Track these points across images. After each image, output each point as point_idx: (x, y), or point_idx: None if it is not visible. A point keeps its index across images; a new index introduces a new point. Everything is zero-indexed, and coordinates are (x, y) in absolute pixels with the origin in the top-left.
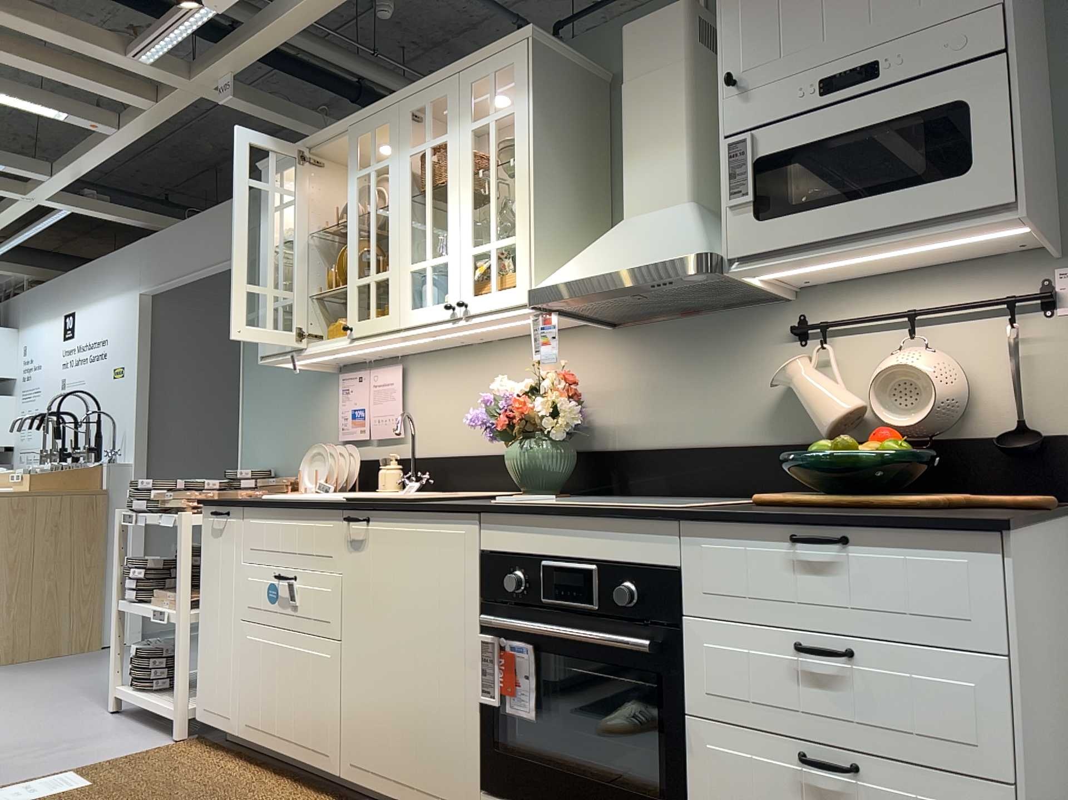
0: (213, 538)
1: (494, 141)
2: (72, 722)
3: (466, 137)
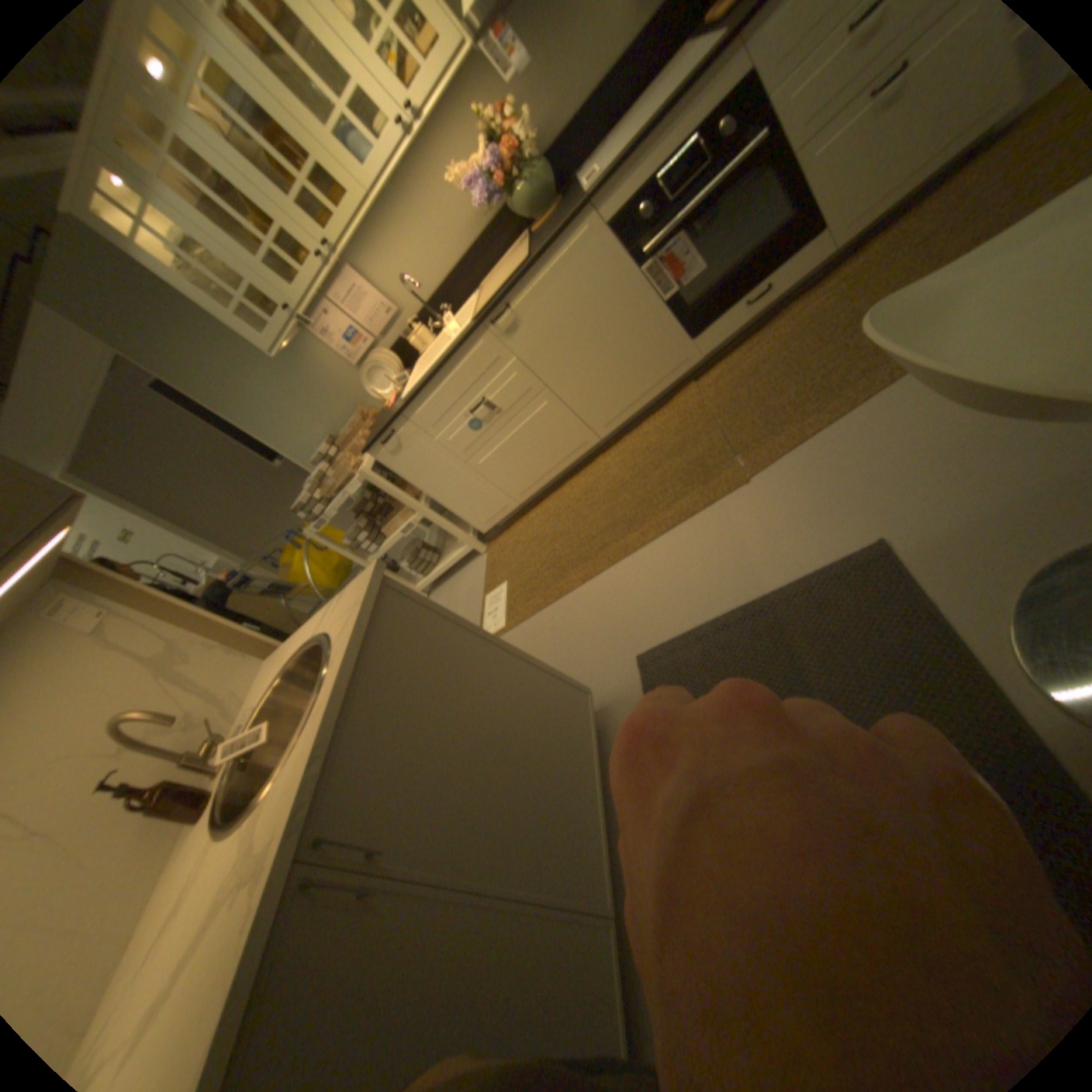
0: (398, 455)
1: None
2: None
3: None
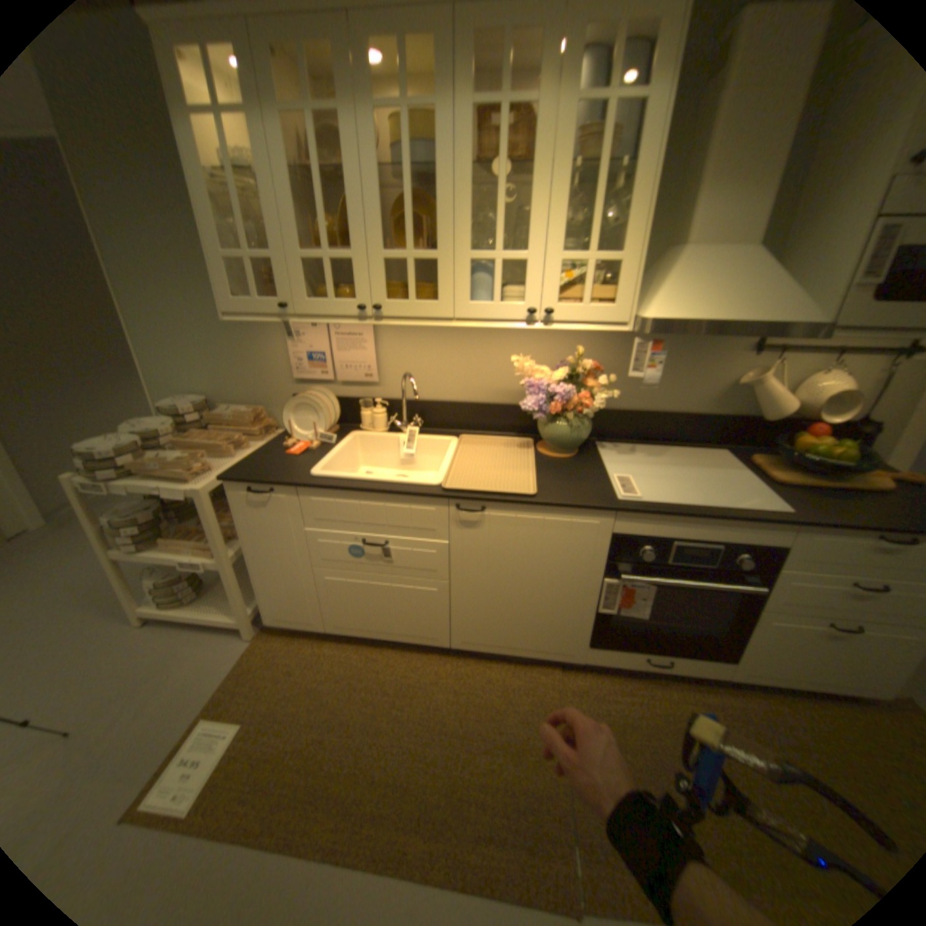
0: (252, 509)
1: (612, 128)
2: (112, 655)
3: (570, 107)
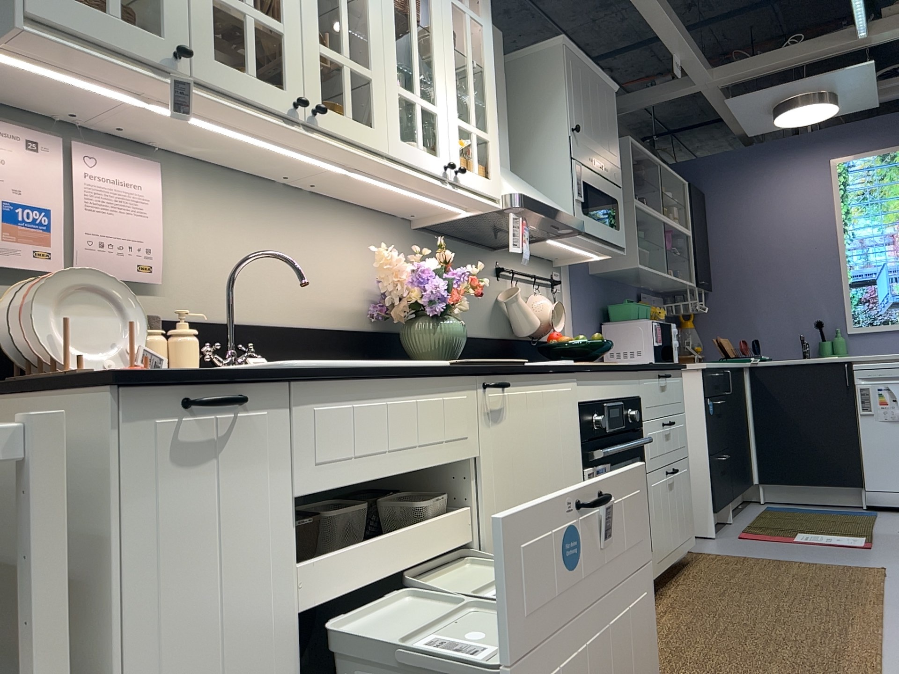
0: (173, 469)
1: (471, 35)
2: None
3: (448, 4)
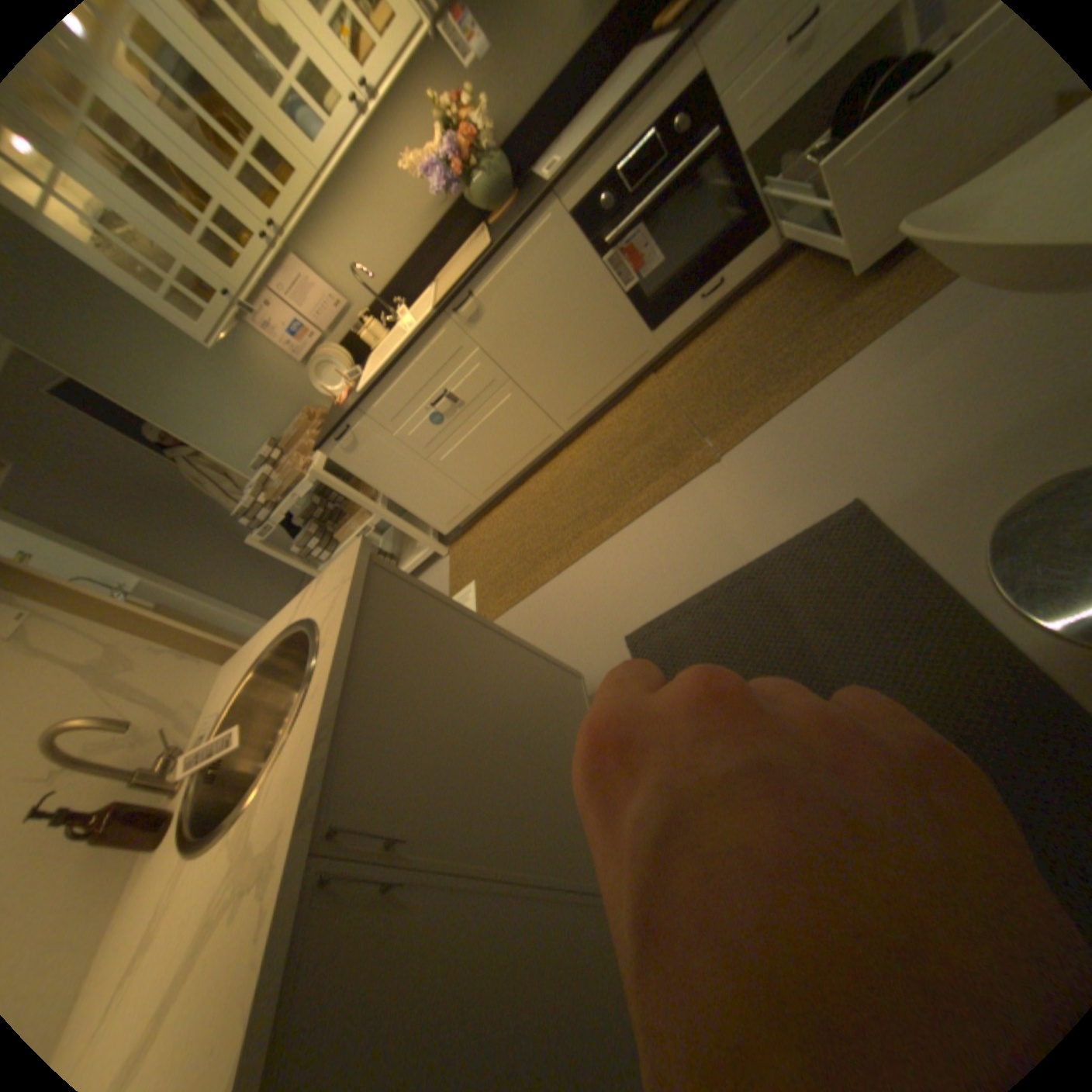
0: (353, 453)
1: None
2: None
3: None
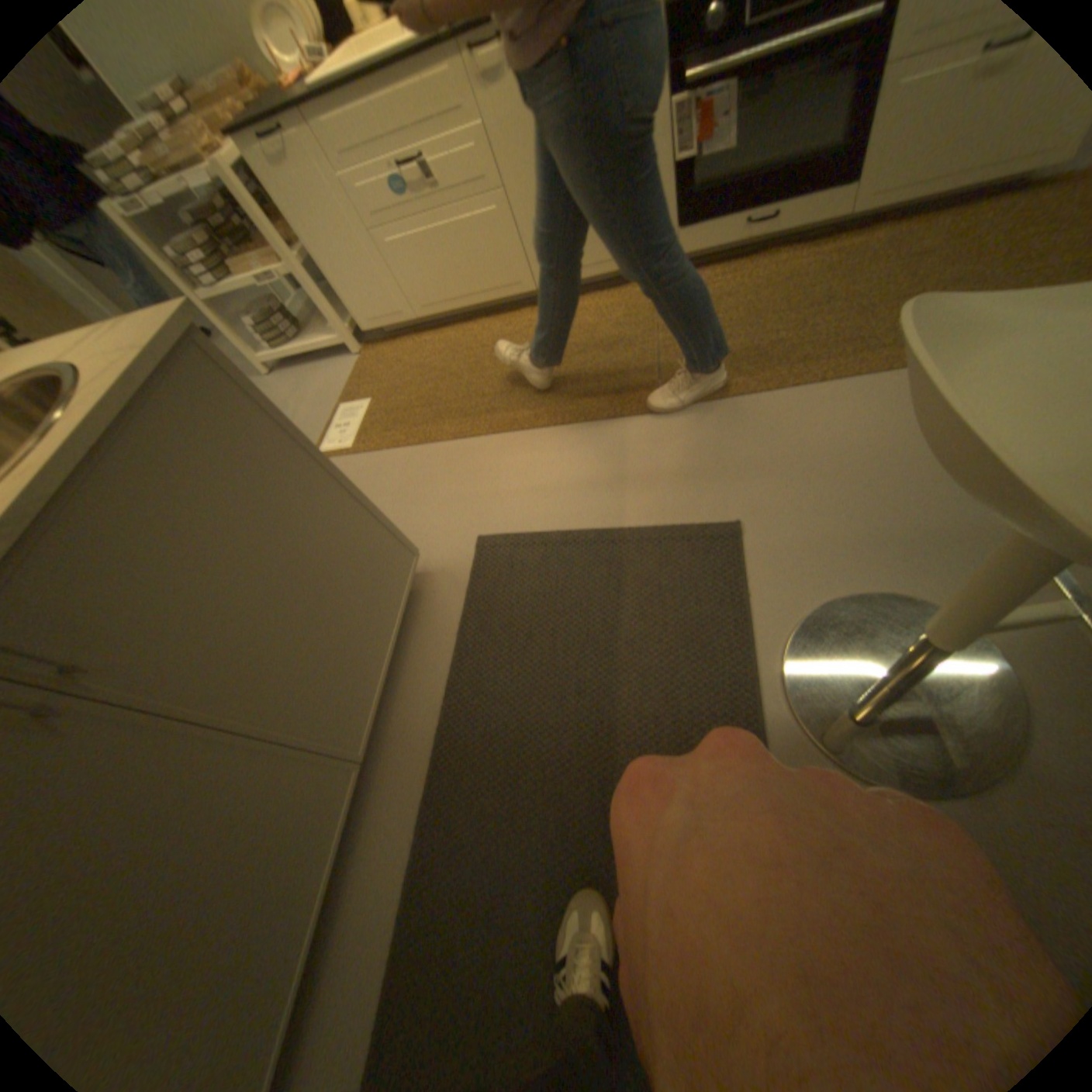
0: (274, 166)
1: None
2: None
3: None
